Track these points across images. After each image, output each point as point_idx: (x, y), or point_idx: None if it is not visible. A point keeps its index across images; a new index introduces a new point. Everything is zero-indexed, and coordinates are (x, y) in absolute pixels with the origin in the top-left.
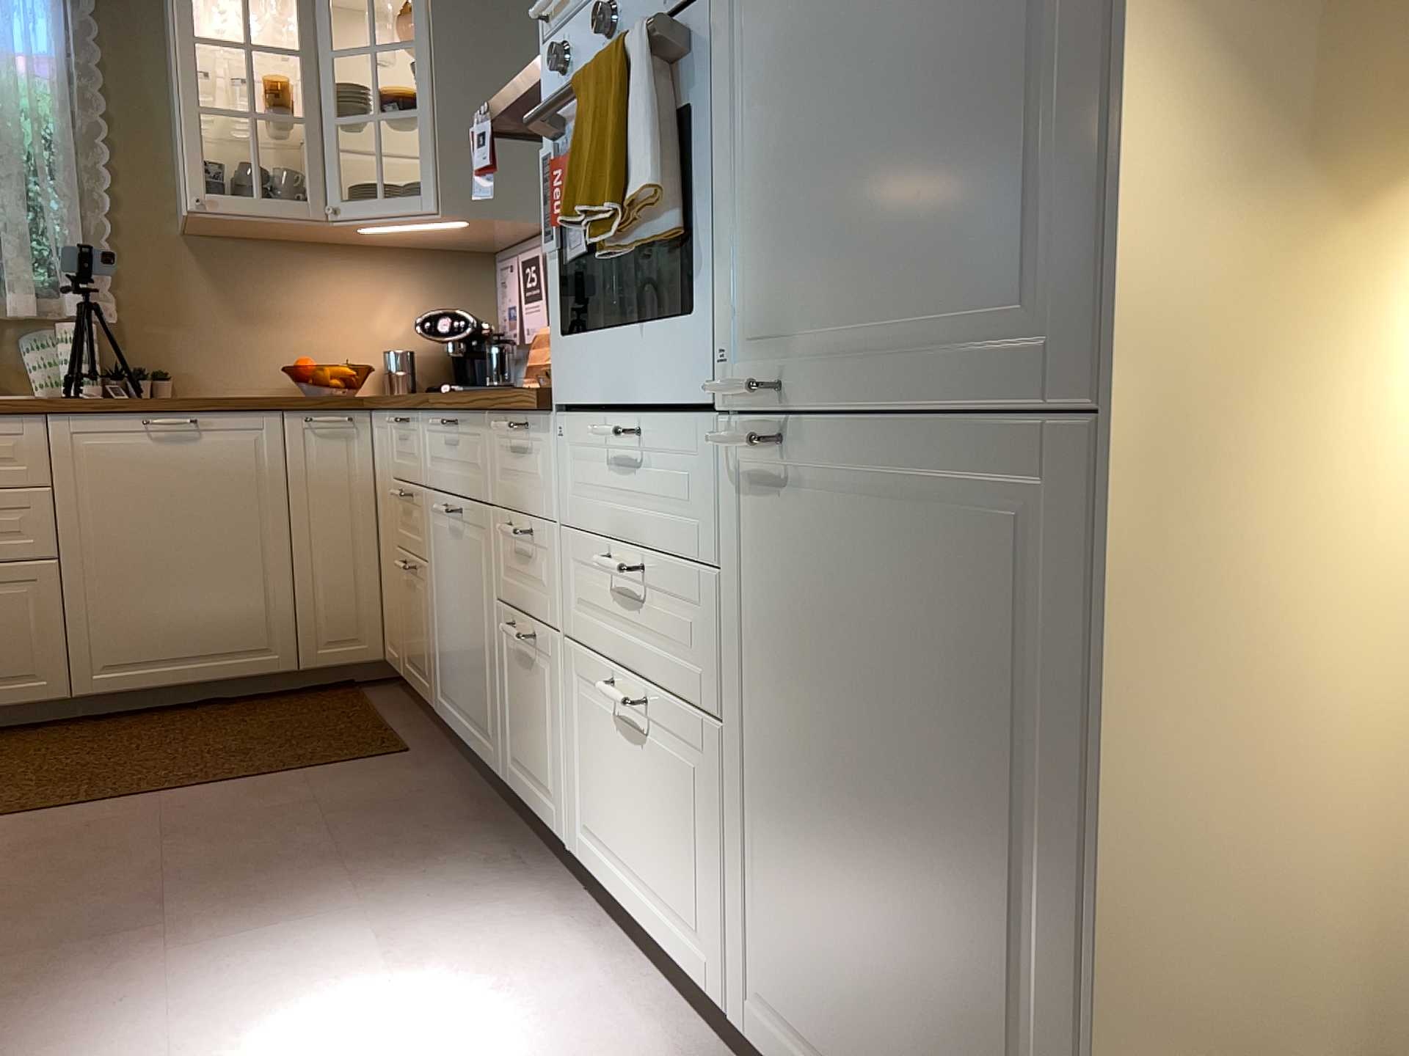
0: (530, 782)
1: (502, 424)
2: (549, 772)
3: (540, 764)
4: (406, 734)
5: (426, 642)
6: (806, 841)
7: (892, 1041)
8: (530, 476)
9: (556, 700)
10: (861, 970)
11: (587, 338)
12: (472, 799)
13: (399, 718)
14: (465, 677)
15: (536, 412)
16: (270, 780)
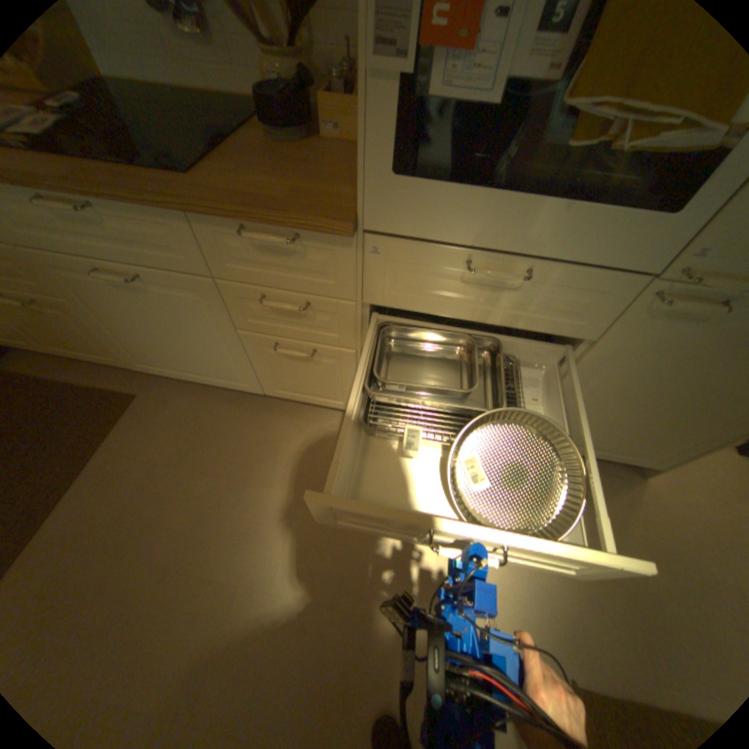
0: (304, 394)
1: (227, 224)
2: (333, 392)
3: (320, 390)
4: (104, 384)
5: (91, 341)
6: (601, 409)
7: (620, 438)
8: (299, 269)
9: (345, 371)
10: (614, 429)
11: (446, 185)
12: (224, 401)
13: (75, 376)
14: (185, 358)
15: (338, 235)
16: (86, 470)
